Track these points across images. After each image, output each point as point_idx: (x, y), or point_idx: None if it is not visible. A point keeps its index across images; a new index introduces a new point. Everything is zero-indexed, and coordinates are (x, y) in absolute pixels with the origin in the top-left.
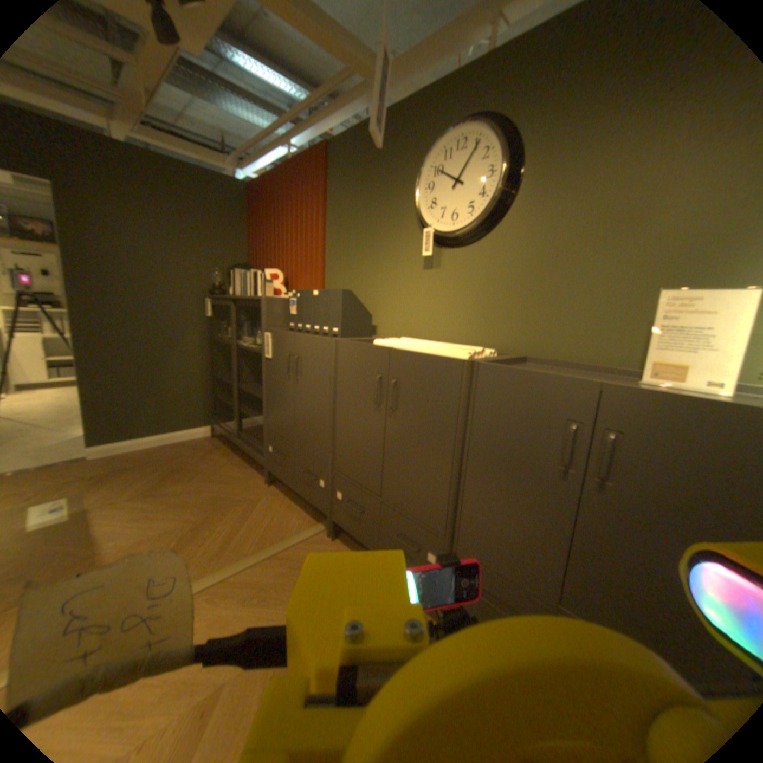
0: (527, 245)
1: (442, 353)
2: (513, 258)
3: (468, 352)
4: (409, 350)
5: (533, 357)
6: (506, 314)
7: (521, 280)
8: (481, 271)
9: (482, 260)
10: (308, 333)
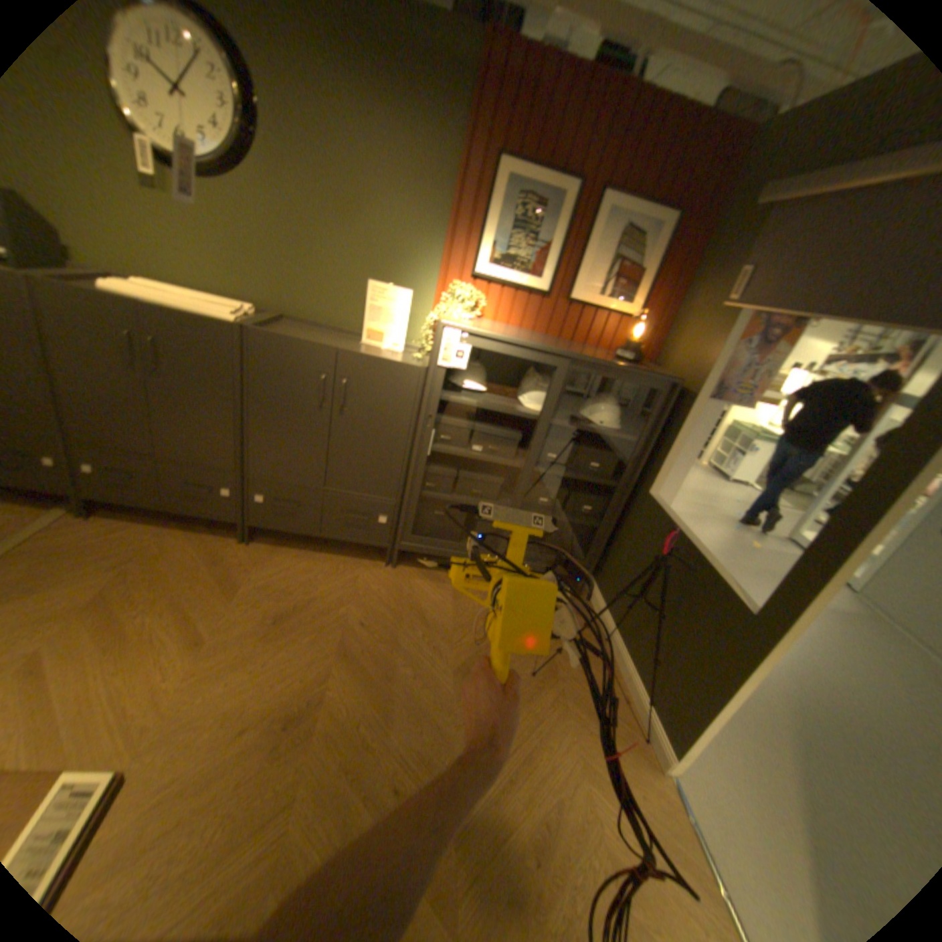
0: (267, 202)
1: (202, 310)
2: (255, 211)
3: (227, 309)
4: (157, 302)
5: (285, 314)
6: (255, 268)
7: (267, 238)
8: (221, 214)
9: (221, 202)
10: None
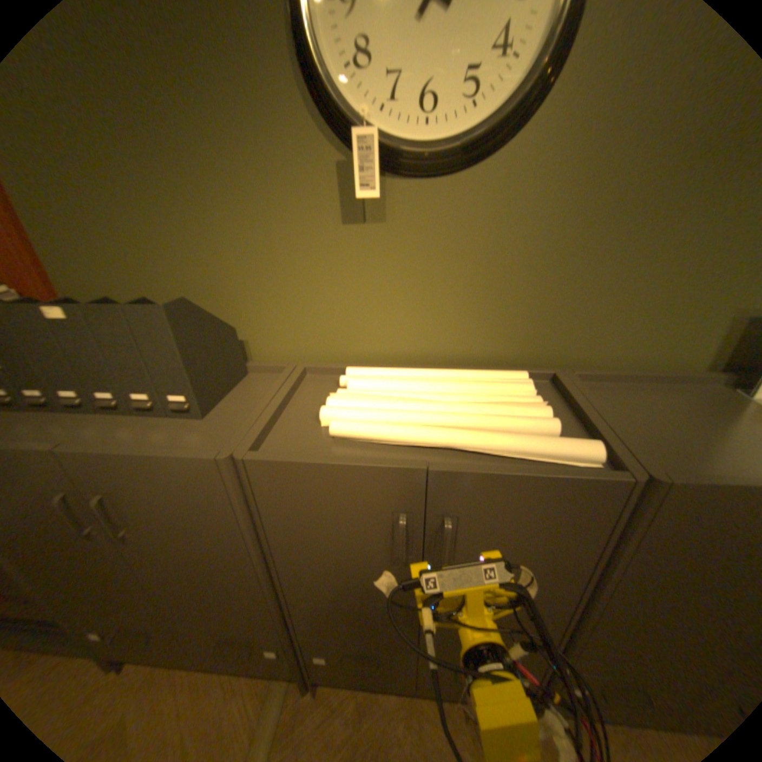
0: (574, 181)
1: (533, 443)
2: (545, 205)
3: (538, 410)
4: (441, 441)
5: (569, 366)
6: (526, 306)
7: (558, 249)
8: (479, 229)
9: (481, 207)
10: (76, 407)
